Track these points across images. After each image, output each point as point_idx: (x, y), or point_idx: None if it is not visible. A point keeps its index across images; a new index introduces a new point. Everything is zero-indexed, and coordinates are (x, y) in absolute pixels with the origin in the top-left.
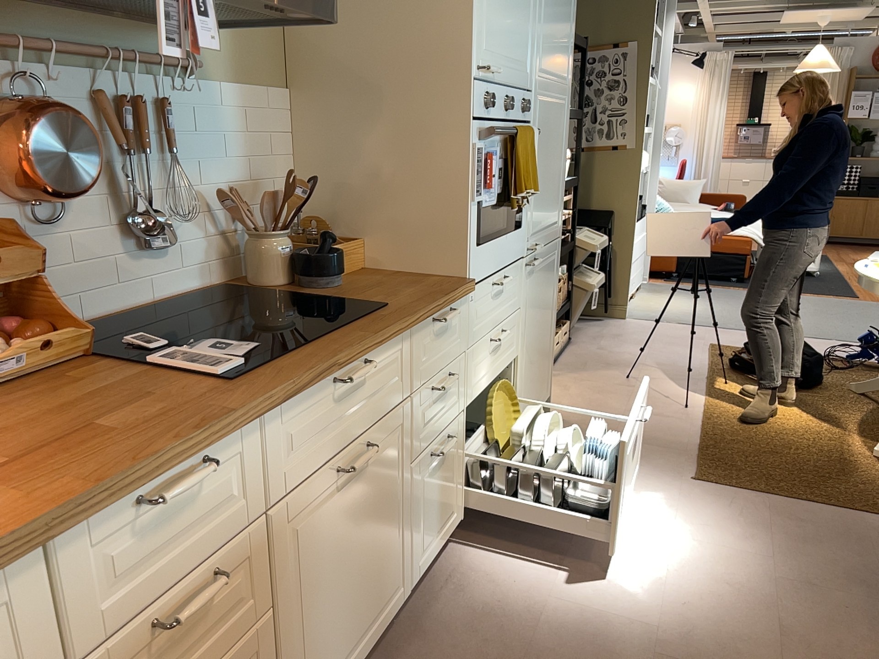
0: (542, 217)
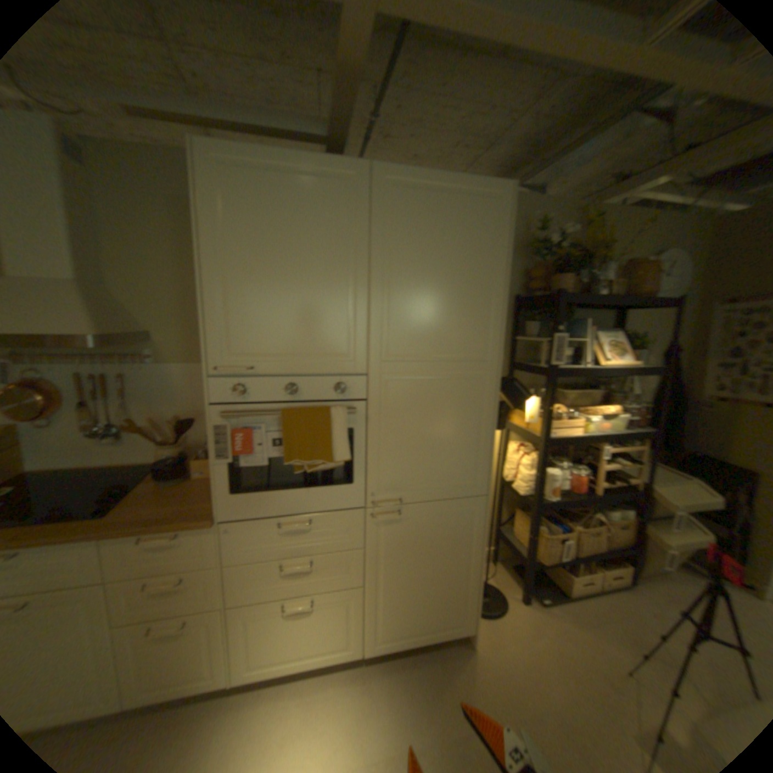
0: (414, 477)
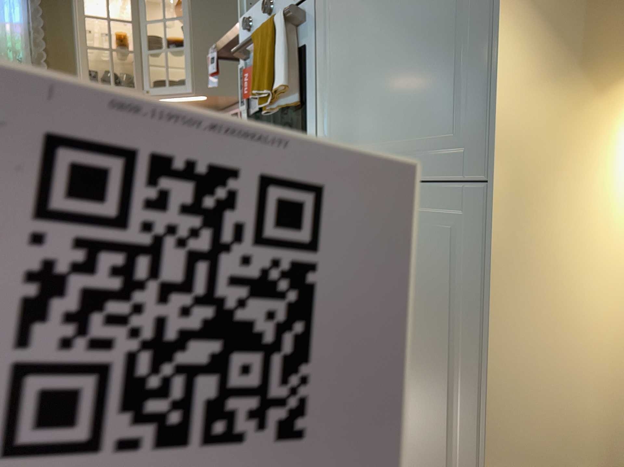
0: (366, 126)
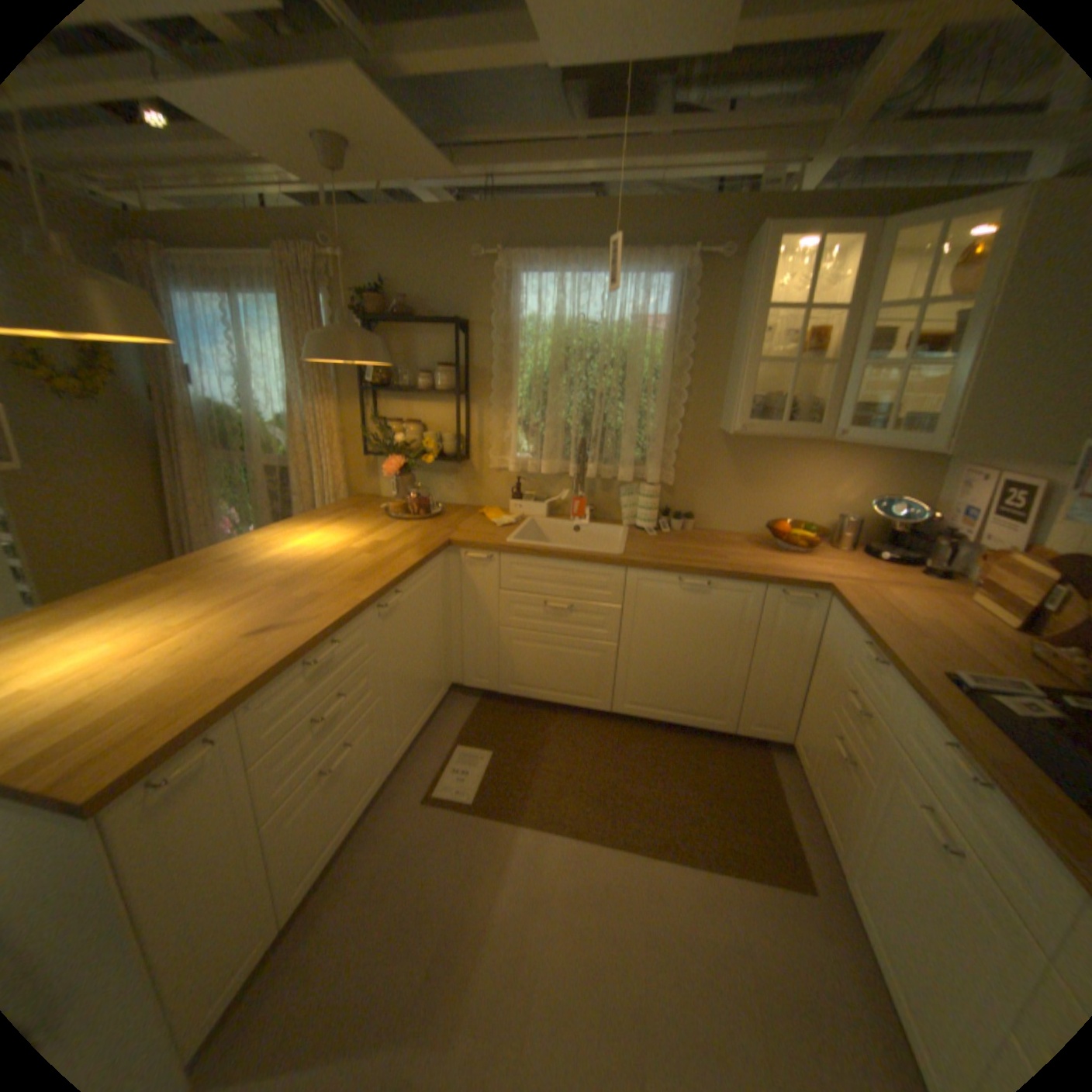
0: None
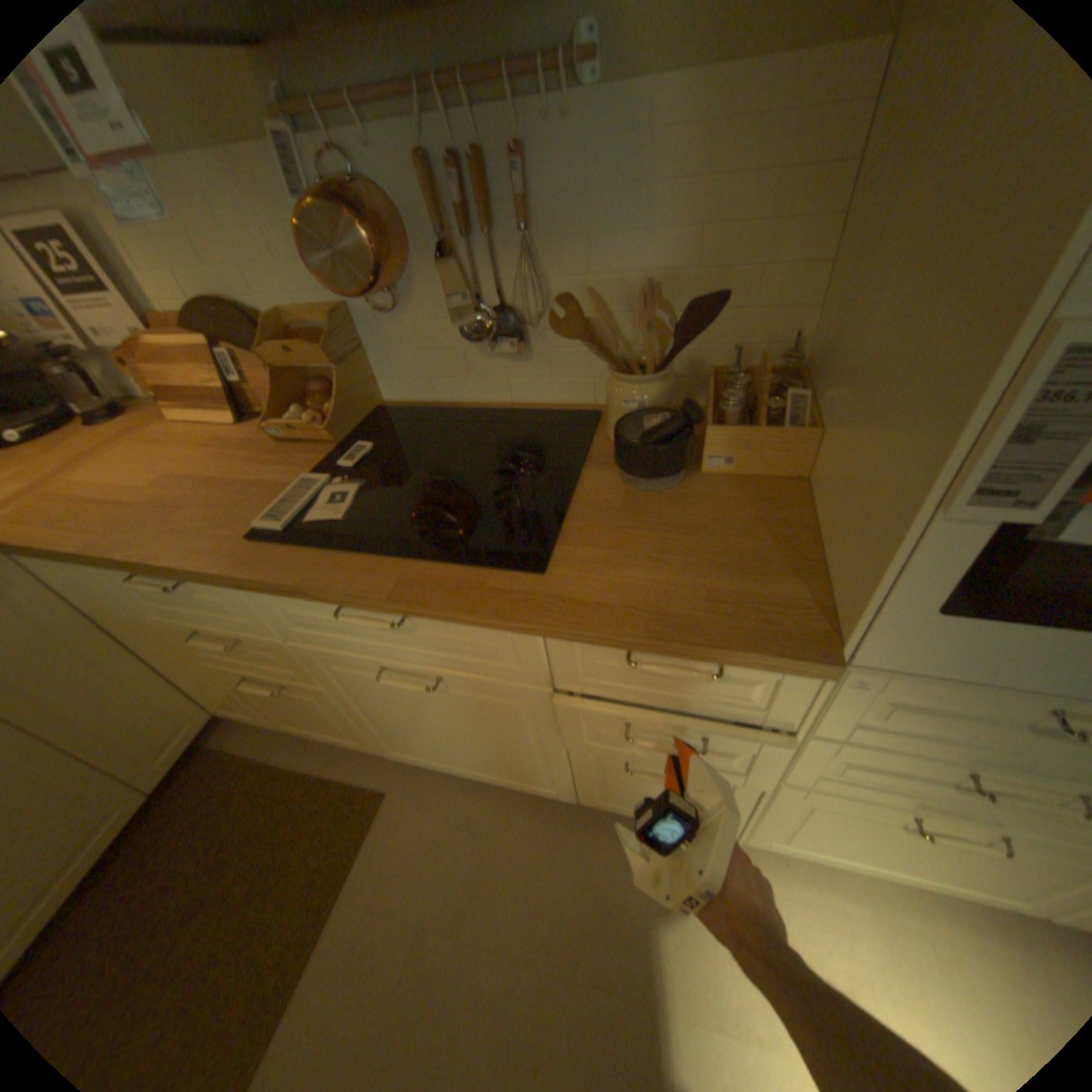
0: None
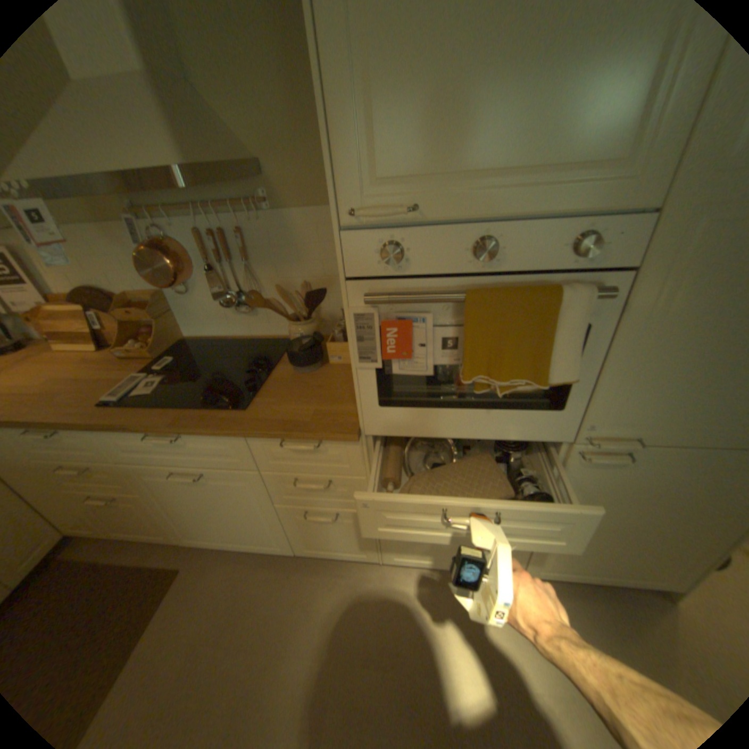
0: (683, 411)
